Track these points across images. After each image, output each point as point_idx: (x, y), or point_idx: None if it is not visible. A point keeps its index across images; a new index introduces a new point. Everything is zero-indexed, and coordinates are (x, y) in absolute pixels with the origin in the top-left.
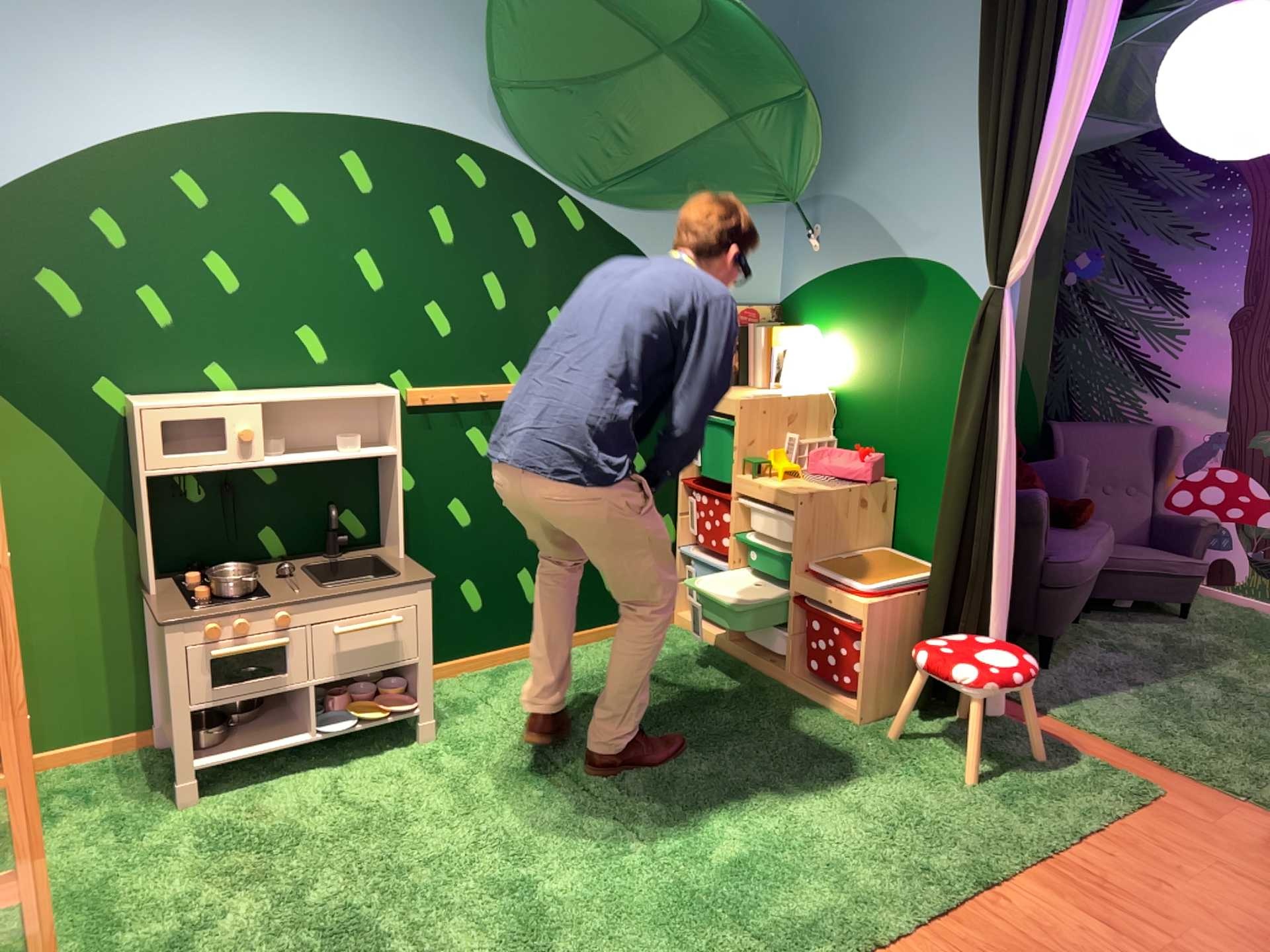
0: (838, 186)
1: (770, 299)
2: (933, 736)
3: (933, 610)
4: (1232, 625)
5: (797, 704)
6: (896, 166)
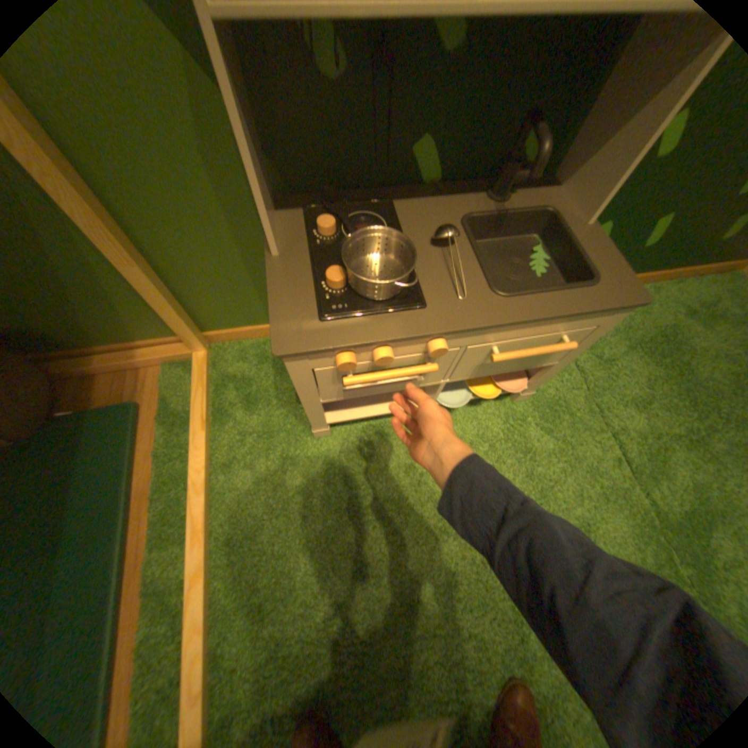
0: None
1: None
2: None
3: None
4: None
5: None
6: None
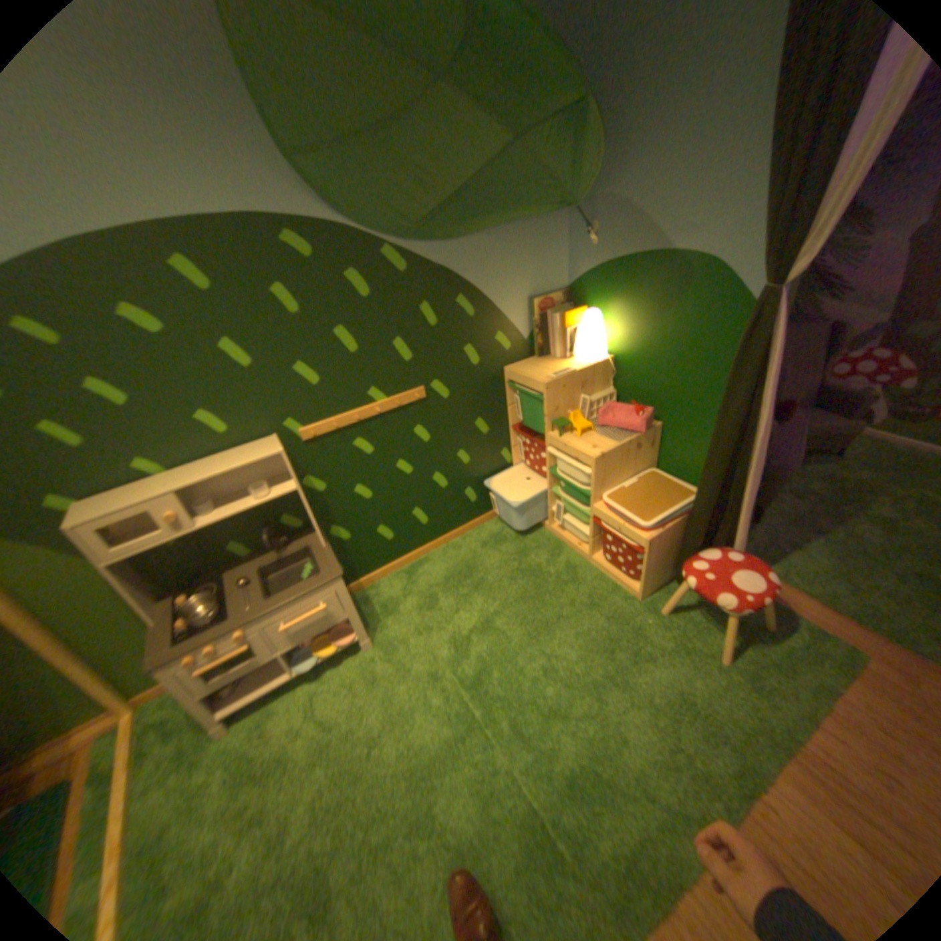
0: (612, 185)
1: (560, 287)
2: (691, 608)
3: (693, 532)
4: (876, 461)
5: (597, 581)
6: (667, 160)
